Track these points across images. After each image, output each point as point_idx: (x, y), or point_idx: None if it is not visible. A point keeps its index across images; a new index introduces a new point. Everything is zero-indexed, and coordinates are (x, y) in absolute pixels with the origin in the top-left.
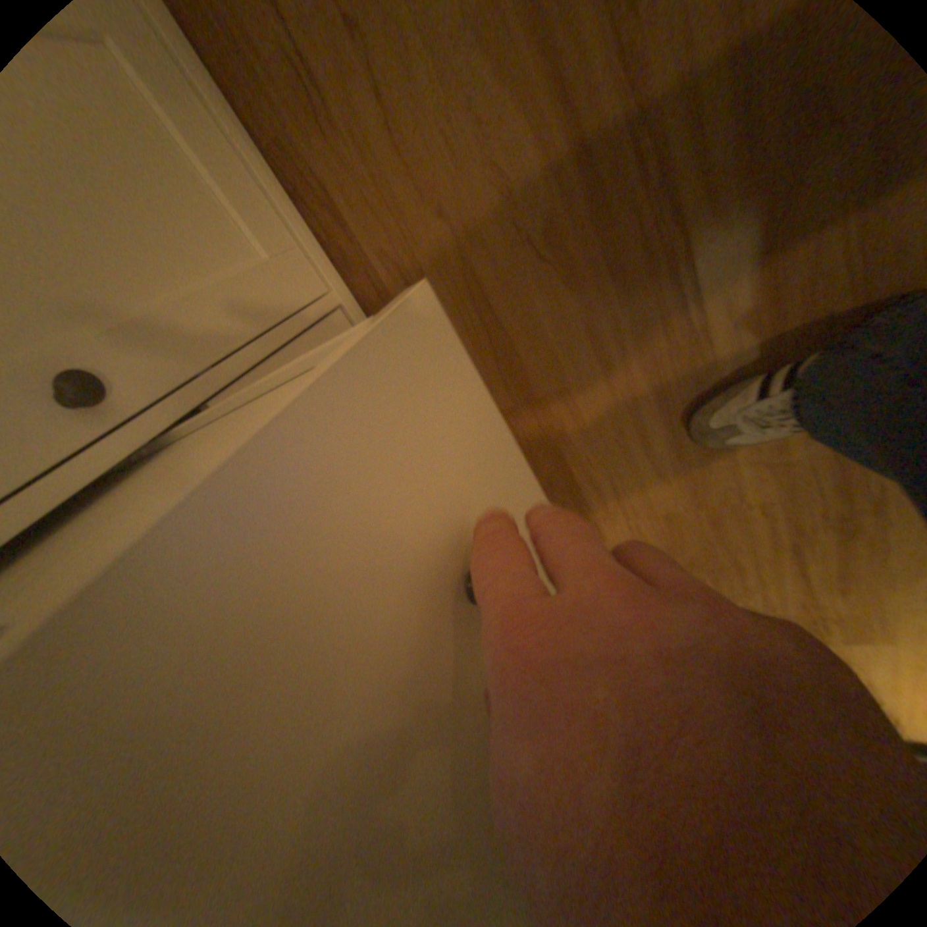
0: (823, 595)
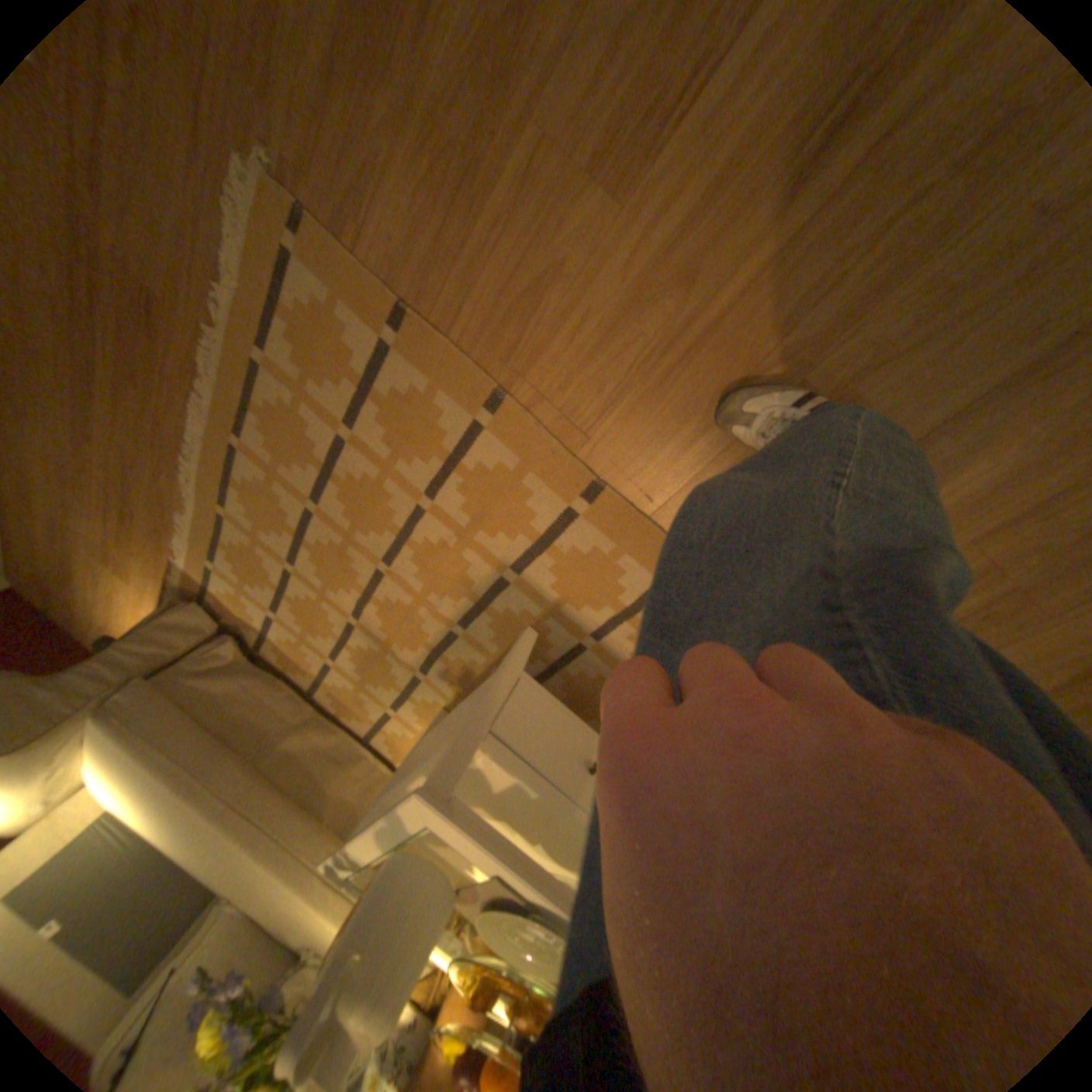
0: (108, 546)
